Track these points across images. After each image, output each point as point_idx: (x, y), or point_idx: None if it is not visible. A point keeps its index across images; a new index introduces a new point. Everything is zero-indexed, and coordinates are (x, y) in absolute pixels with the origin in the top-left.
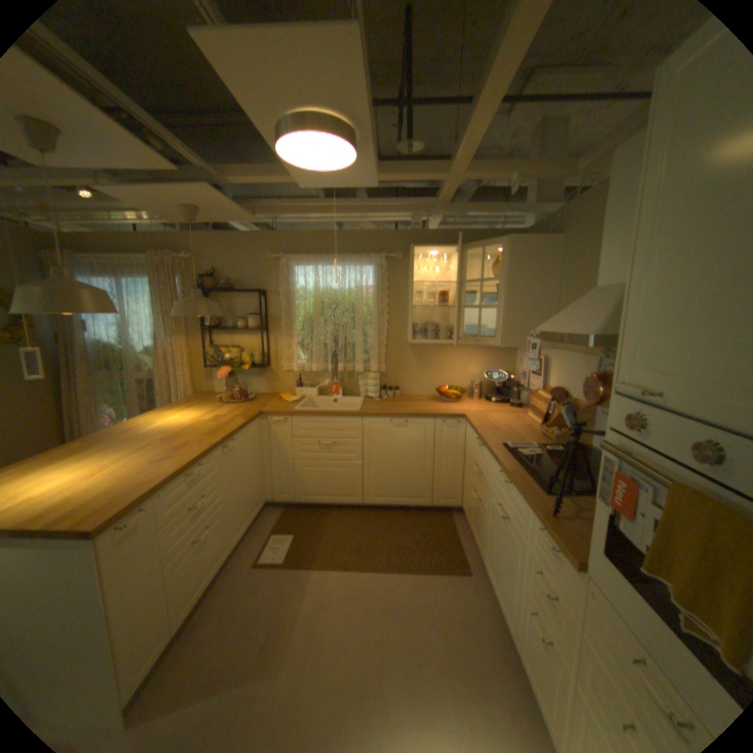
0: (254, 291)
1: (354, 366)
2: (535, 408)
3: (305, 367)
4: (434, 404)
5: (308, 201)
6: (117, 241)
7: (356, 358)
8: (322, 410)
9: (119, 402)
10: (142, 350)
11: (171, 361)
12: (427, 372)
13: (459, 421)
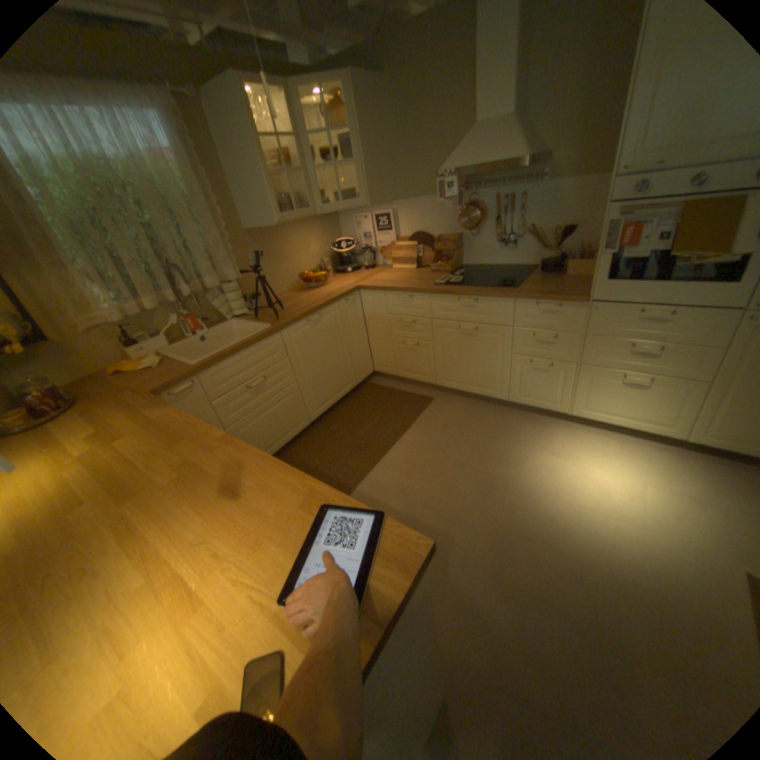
0: None
1: (196, 284)
2: (399, 258)
3: (124, 310)
4: (315, 292)
5: None
6: None
7: (201, 269)
8: (230, 346)
9: None
10: None
11: None
12: (277, 264)
13: (355, 294)
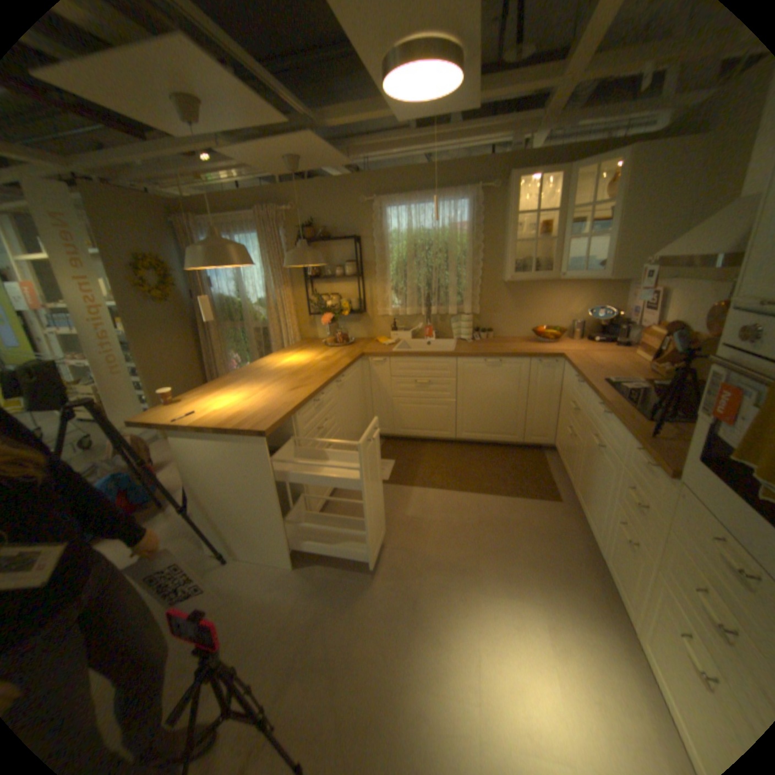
0: (348, 237)
1: (446, 309)
2: (646, 345)
3: (399, 311)
4: (530, 345)
5: (400, 133)
6: (226, 200)
7: (449, 300)
8: (417, 351)
9: (242, 348)
10: (255, 302)
11: (280, 311)
12: (523, 312)
13: (557, 360)
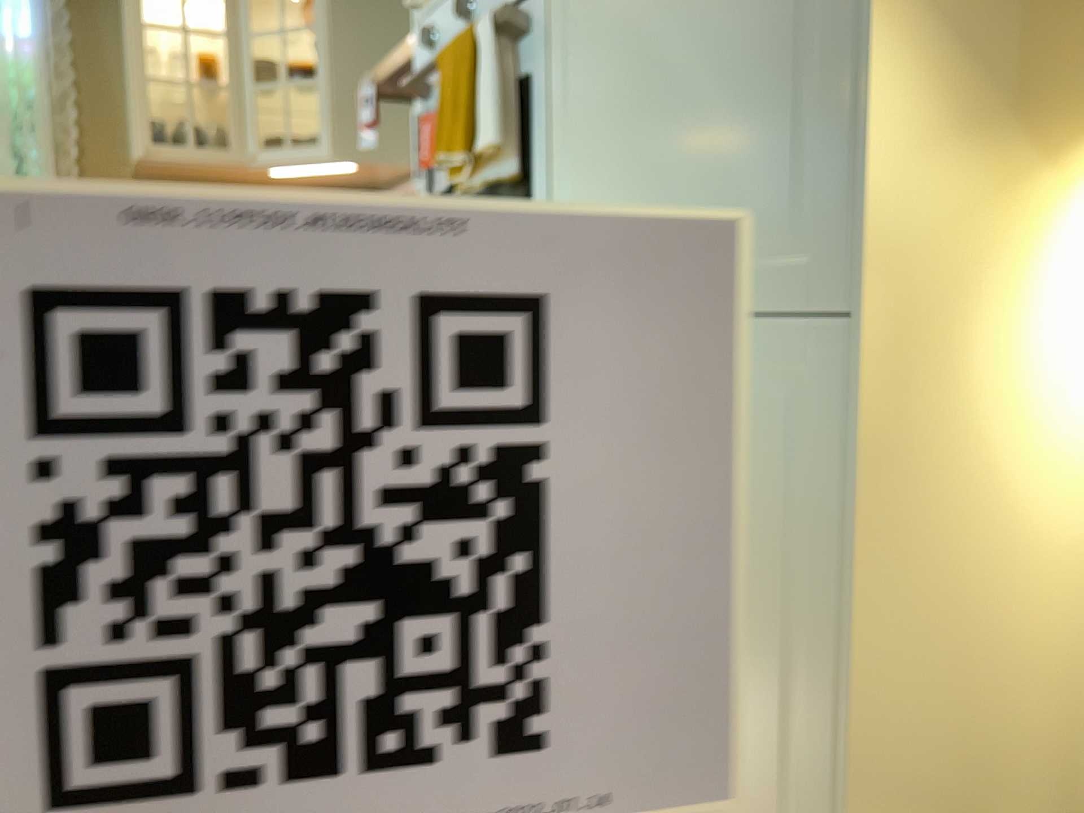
0: None
1: None
2: None
3: None
4: None
5: None
6: None
7: None
8: None
9: None
10: None
11: None
12: None
13: None
